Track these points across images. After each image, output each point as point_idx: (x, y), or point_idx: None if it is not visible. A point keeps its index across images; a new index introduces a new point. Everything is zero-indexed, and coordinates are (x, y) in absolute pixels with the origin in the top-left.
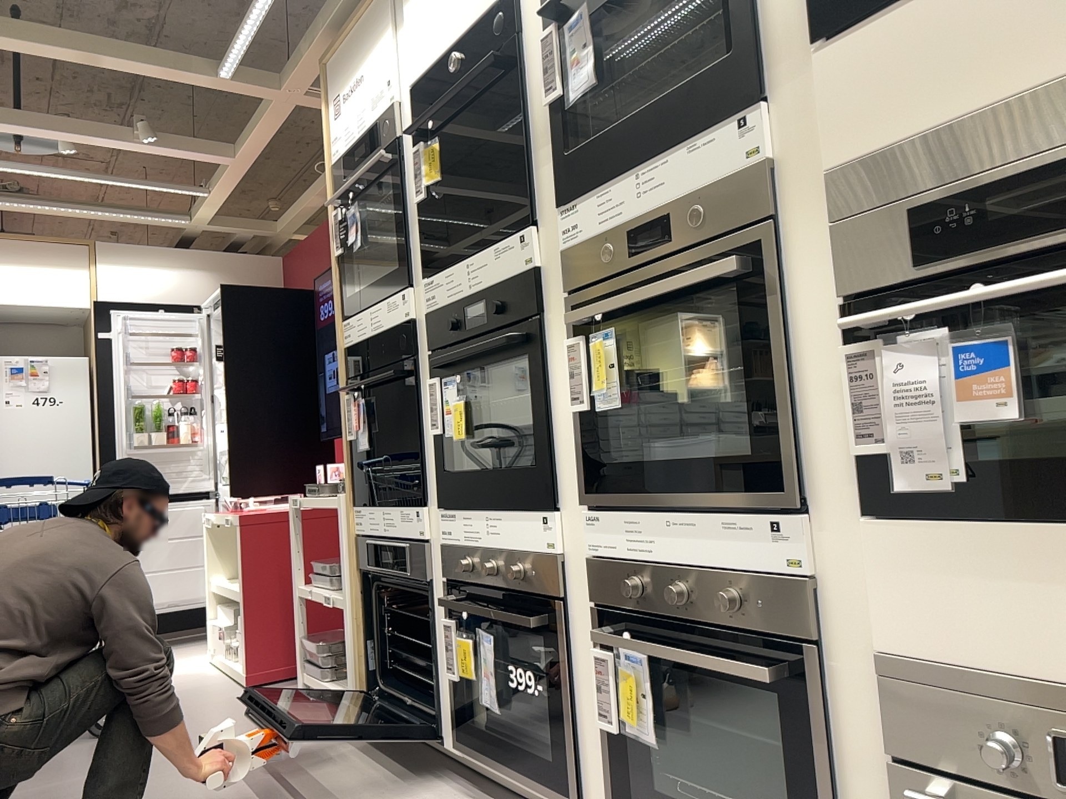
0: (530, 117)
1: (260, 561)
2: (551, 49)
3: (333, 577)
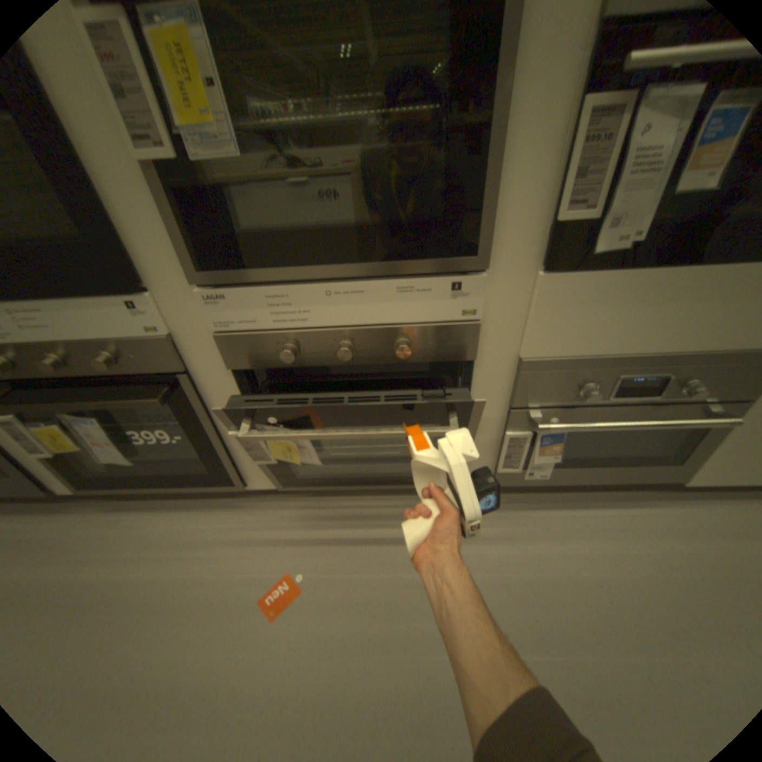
0: None
1: None
2: None
3: None
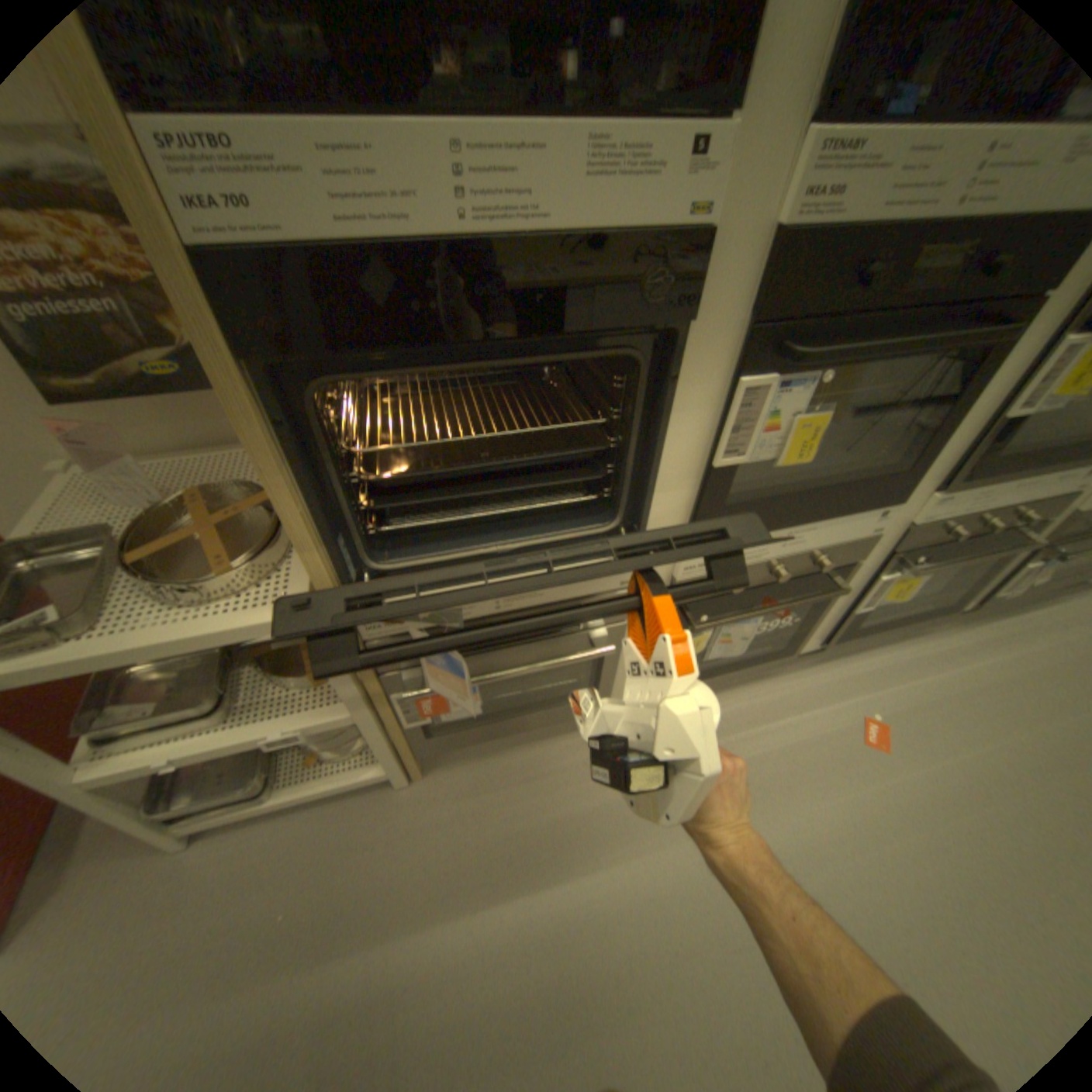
0: None
1: None
2: None
3: (213, 712)
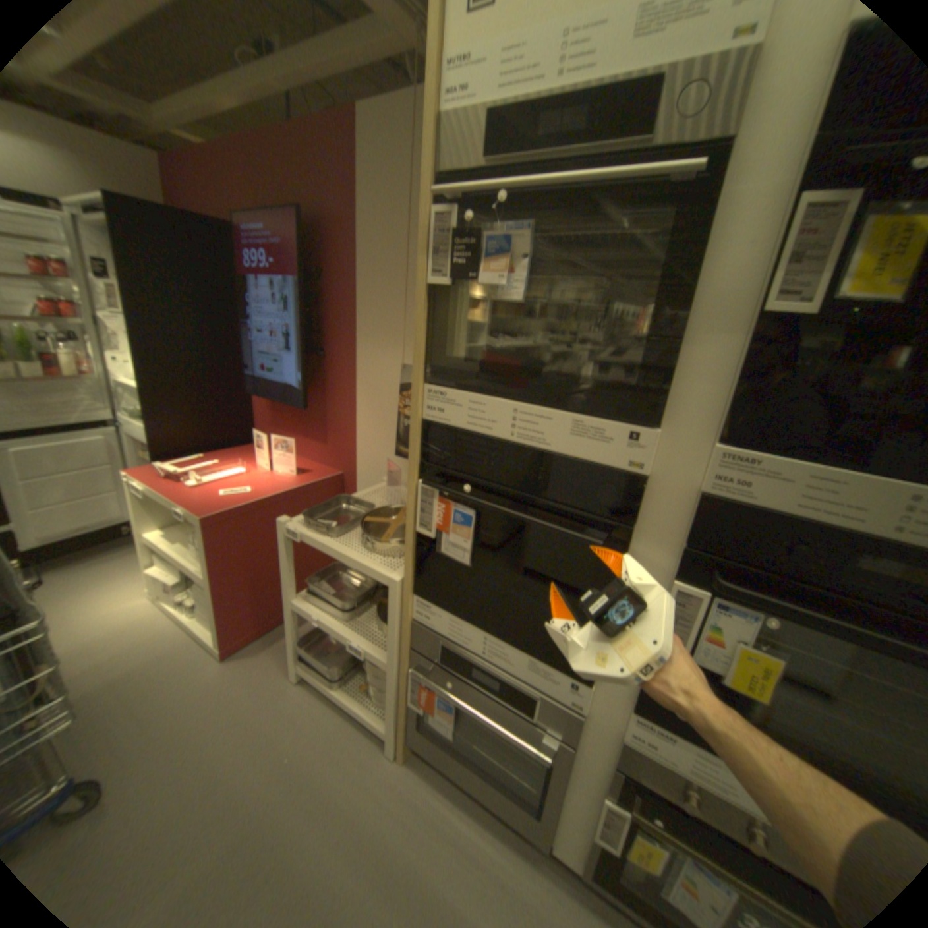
0: None
1: (228, 557)
2: None
3: (348, 613)
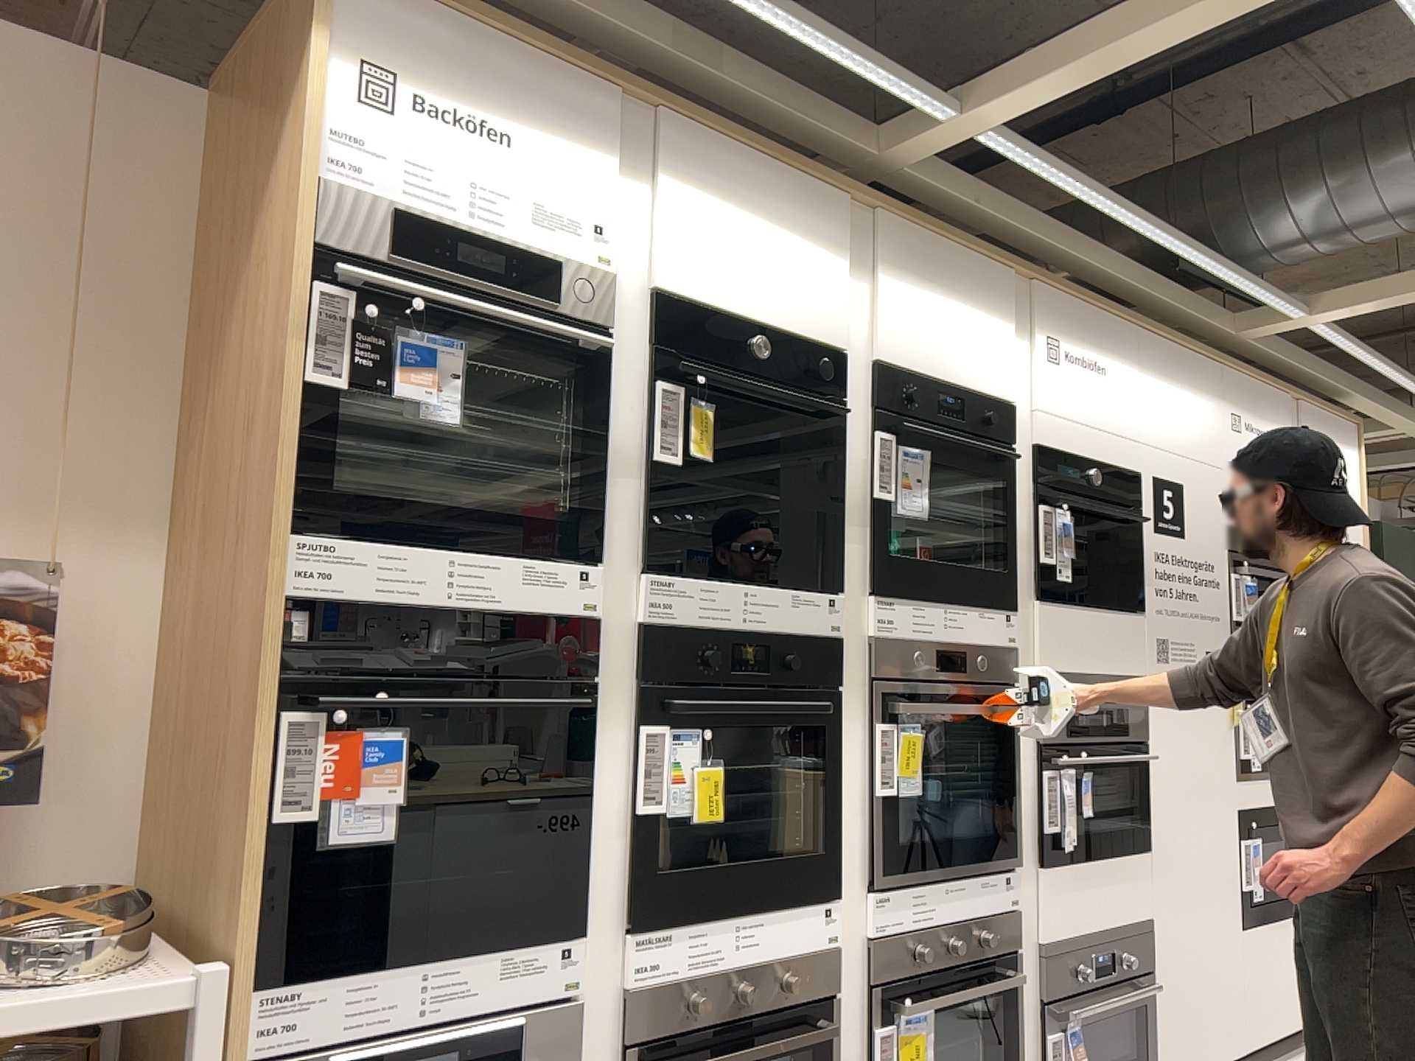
0: (838, 489)
1: None
2: (883, 456)
3: None
